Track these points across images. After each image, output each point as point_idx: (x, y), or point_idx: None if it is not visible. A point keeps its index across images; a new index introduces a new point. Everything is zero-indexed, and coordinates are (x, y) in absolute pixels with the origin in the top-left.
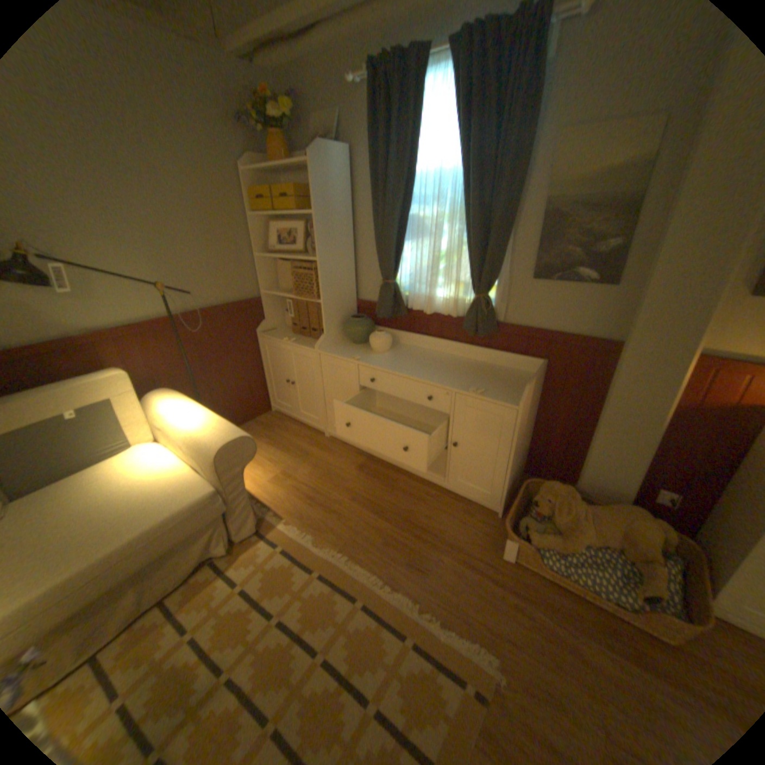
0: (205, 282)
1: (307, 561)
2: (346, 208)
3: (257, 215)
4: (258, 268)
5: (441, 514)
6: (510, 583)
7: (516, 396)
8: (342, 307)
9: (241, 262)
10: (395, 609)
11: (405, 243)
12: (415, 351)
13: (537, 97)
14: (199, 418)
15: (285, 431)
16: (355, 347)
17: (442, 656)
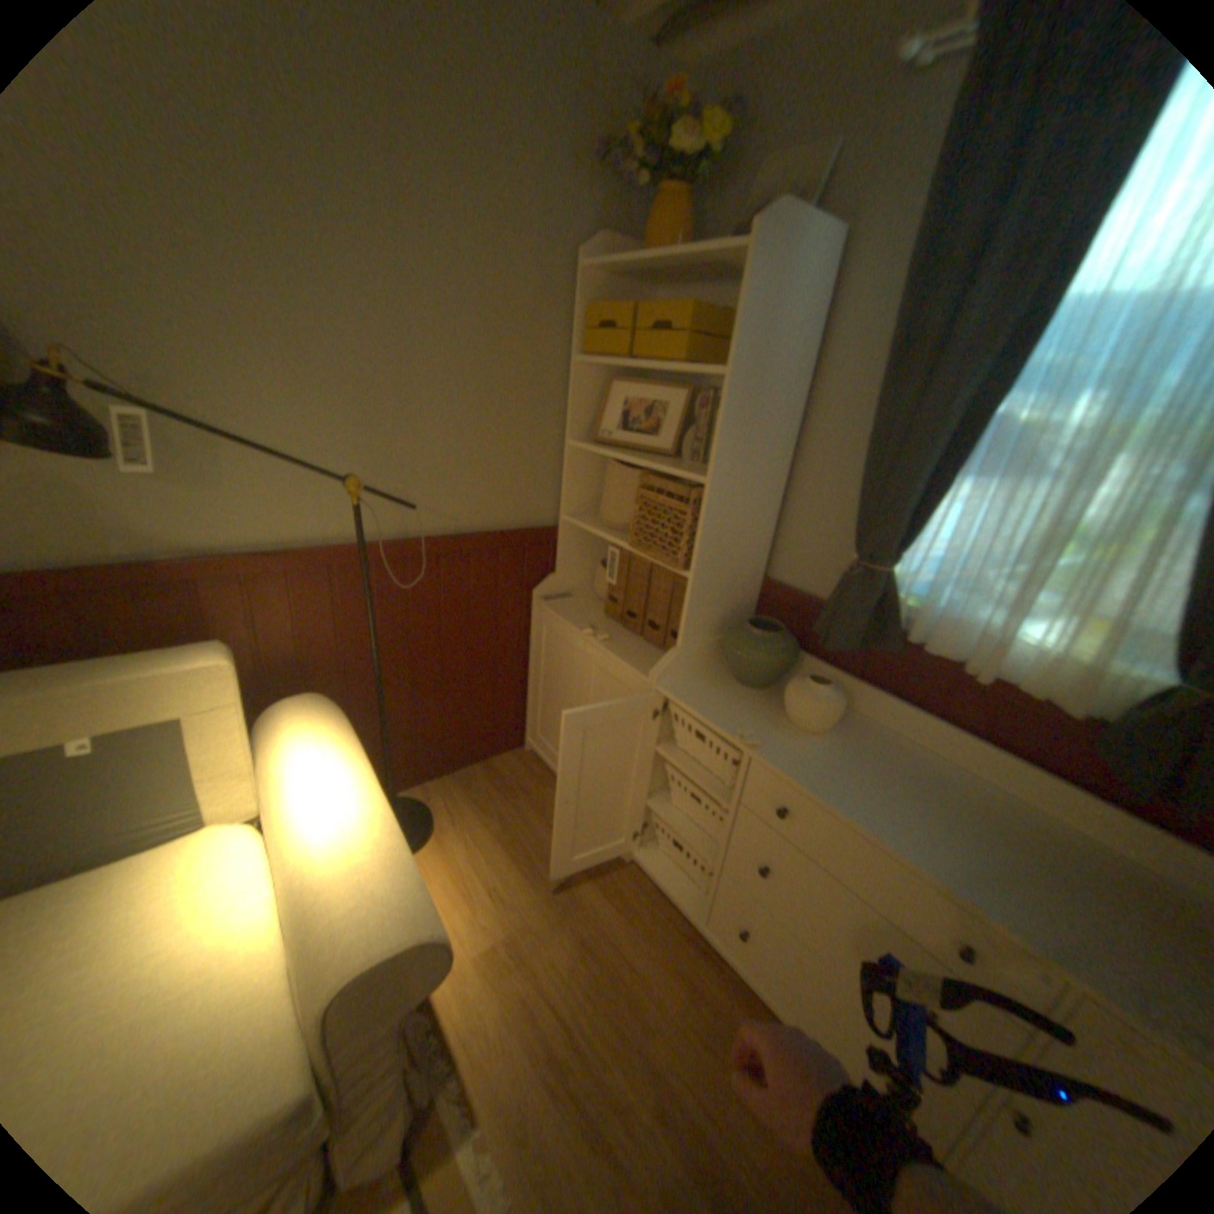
0: (457, 484)
1: None
2: (801, 372)
3: (593, 363)
4: (568, 470)
5: None
6: None
7: None
8: (730, 593)
9: (537, 453)
10: None
11: (958, 483)
12: (902, 751)
13: None
14: (343, 830)
15: (540, 813)
16: (744, 695)
17: None
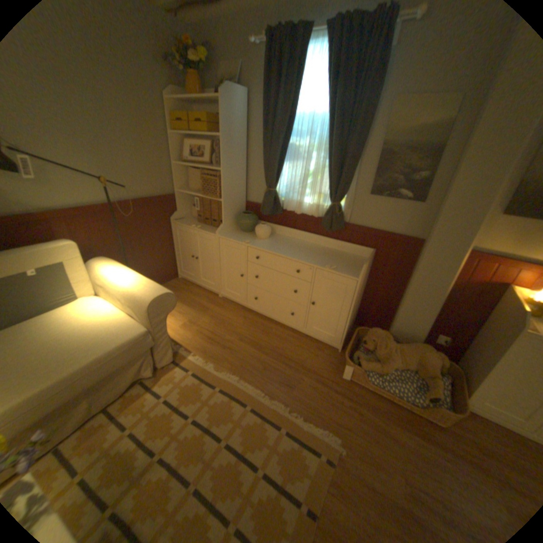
0: (135, 179)
1: (211, 381)
2: (243, 134)
3: (175, 133)
4: (174, 172)
5: (301, 350)
6: (347, 393)
7: (356, 272)
8: (236, 206)
9: (162, 167)
10: (273, 410)
11: (285, 163)
12: (286, 239)
13: (383, 71)
14: (133, 279)
15: (189, 292)
16: (245, 234)
17: (305, 439)
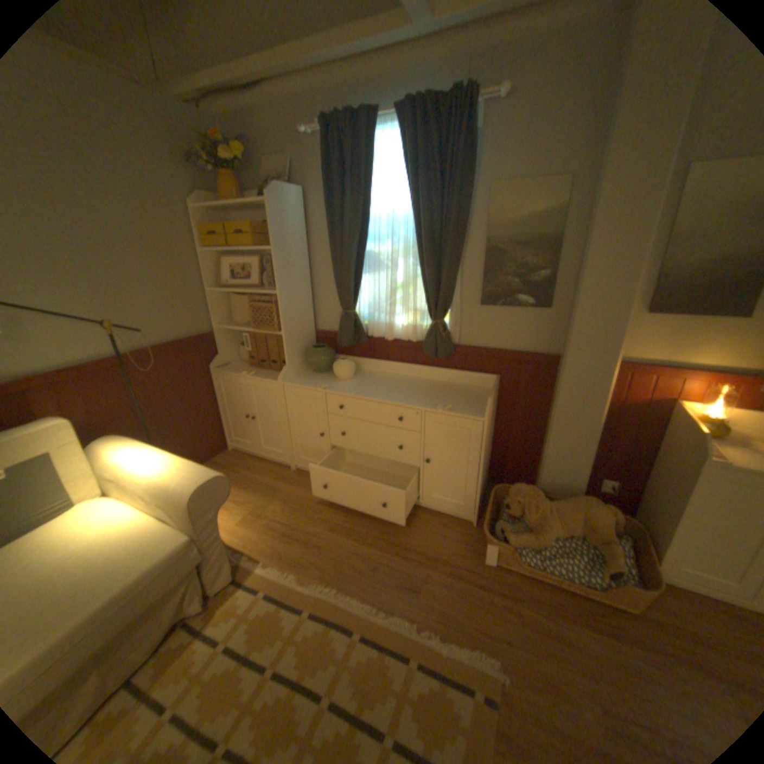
0: (154, 318)
1: (293, 602)
2: (302, 244)
3: (208, 251)
4: (210, 303)
5: (420, 531)
6: (495, 587)
7: (479, 410)
8: (302, 339)
9: (191, 297)
10: (393, 633)
11: (362, 276)
12: (378, 376)
13: (472, 157)
14: (161, 463)
15: (246, 469)
16: (319, 376)
17: (447, 670)
